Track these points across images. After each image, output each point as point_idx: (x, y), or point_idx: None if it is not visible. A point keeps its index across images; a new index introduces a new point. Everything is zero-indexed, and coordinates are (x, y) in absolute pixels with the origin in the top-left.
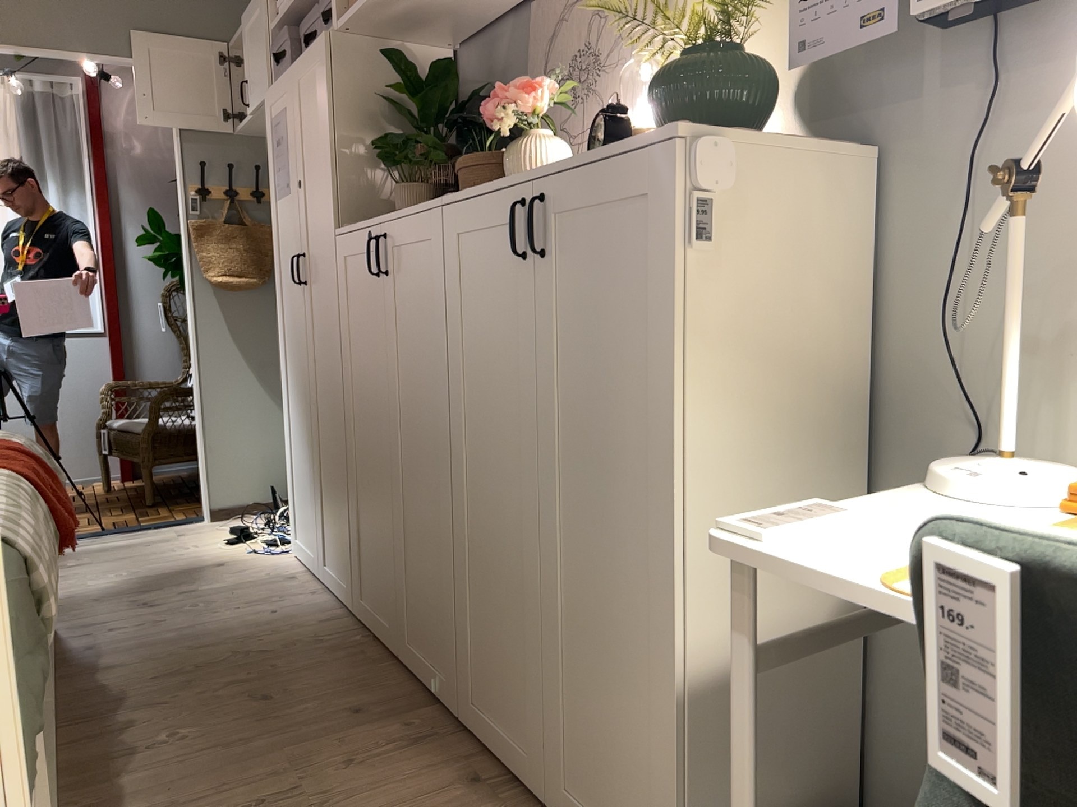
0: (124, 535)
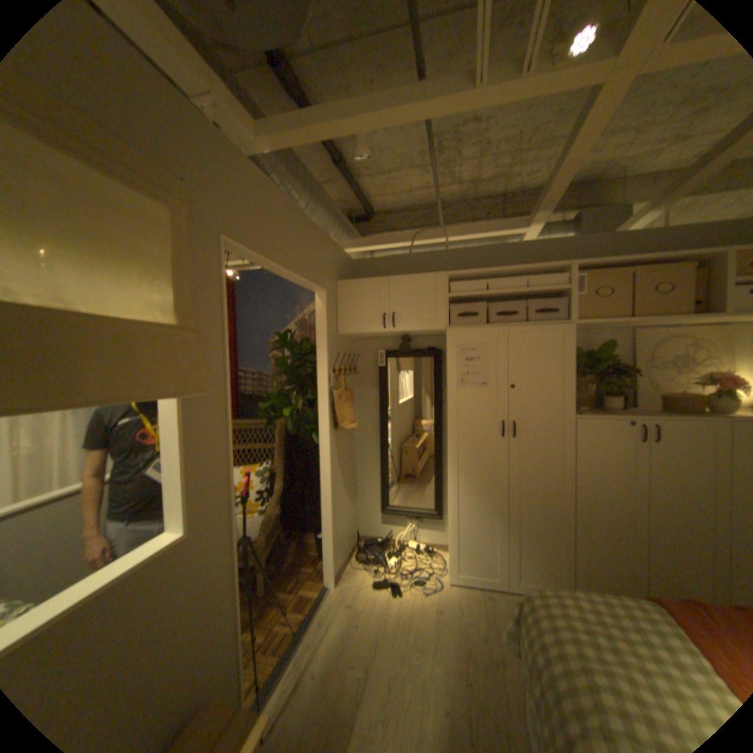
0: (311, 630)
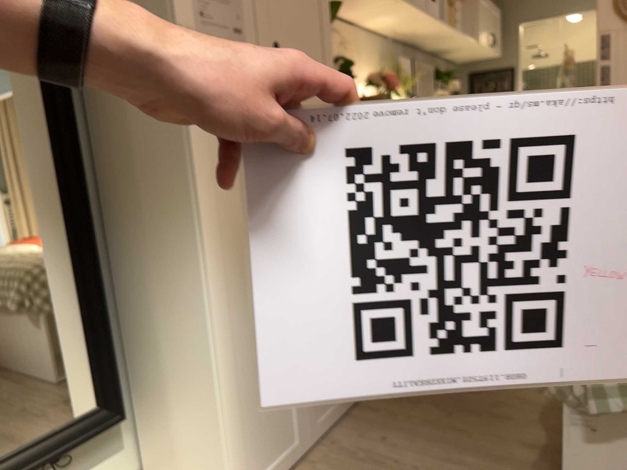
0: None
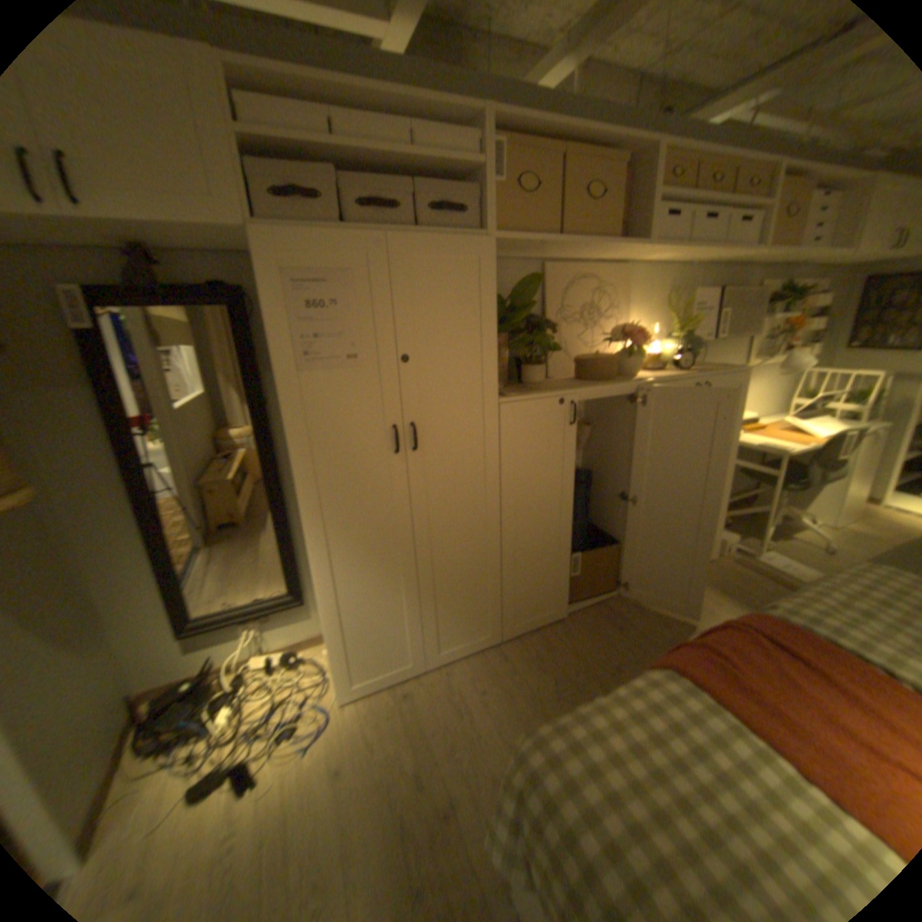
0: None
